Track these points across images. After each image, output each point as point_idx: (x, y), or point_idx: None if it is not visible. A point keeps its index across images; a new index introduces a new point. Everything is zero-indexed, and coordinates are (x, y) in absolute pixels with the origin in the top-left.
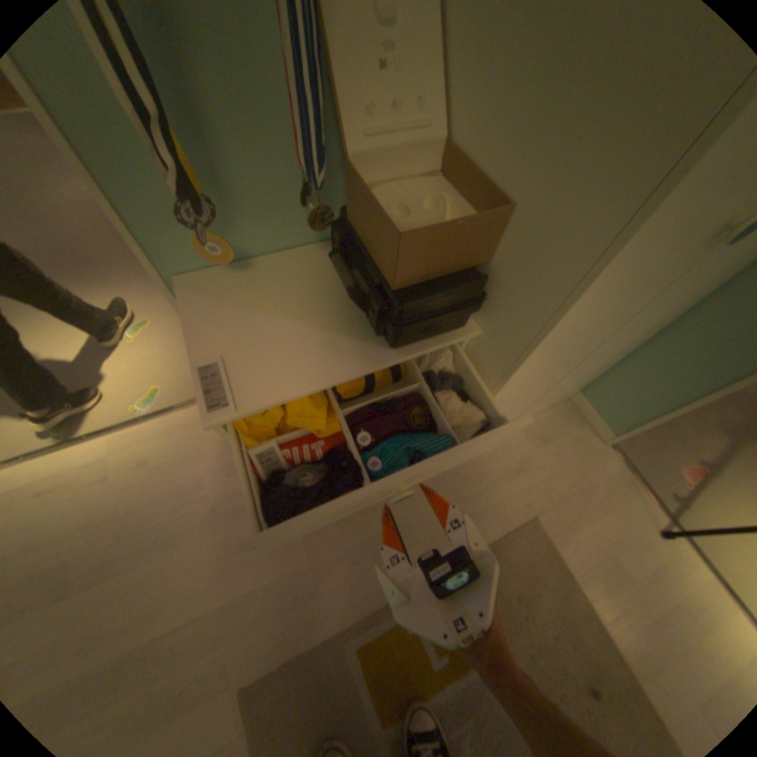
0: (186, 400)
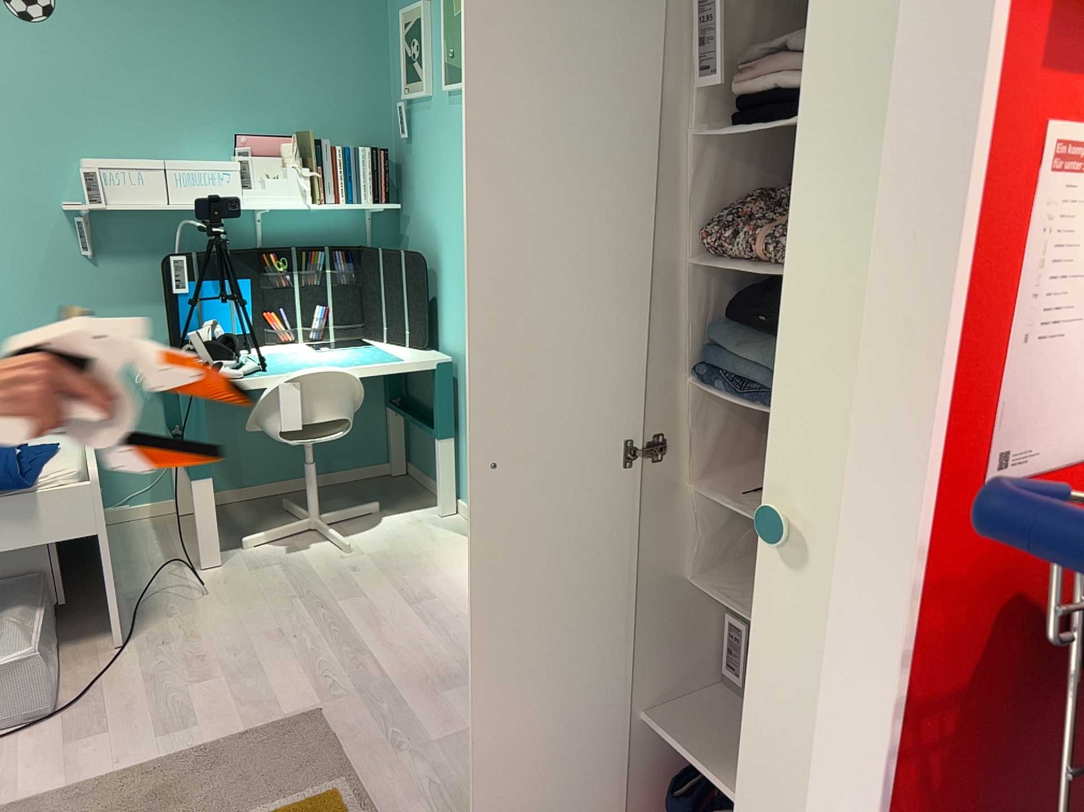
0: None
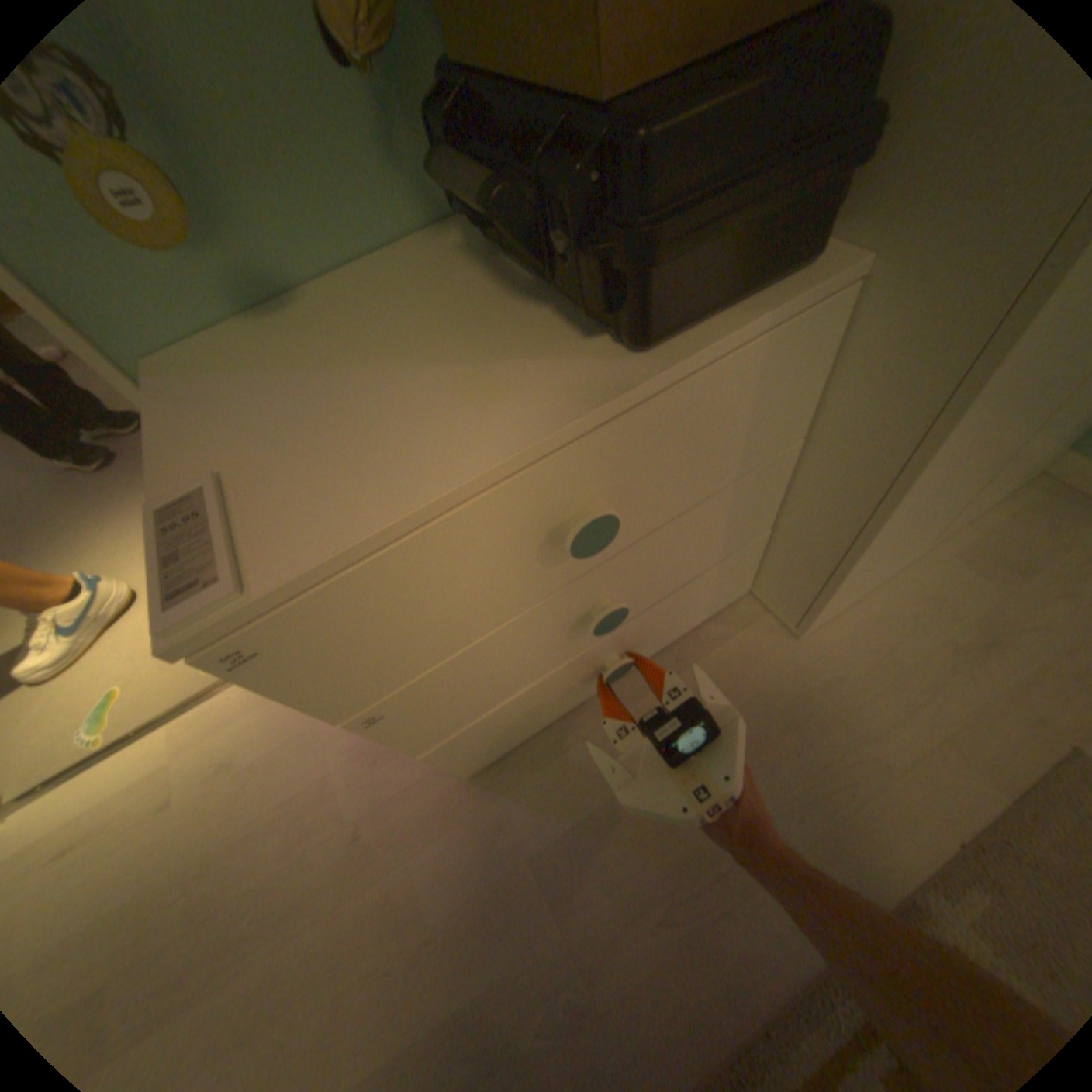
0: None
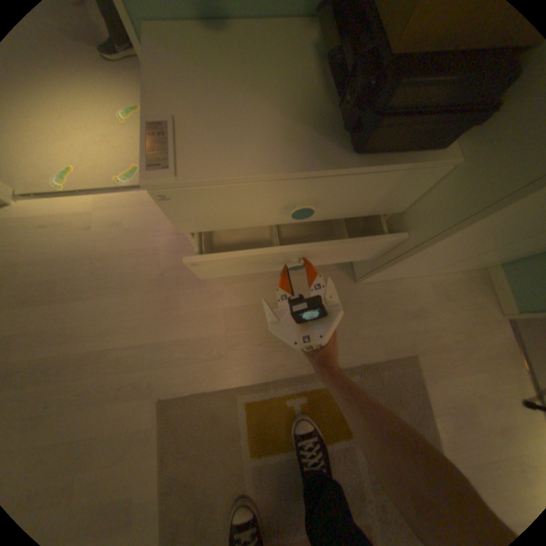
0: None
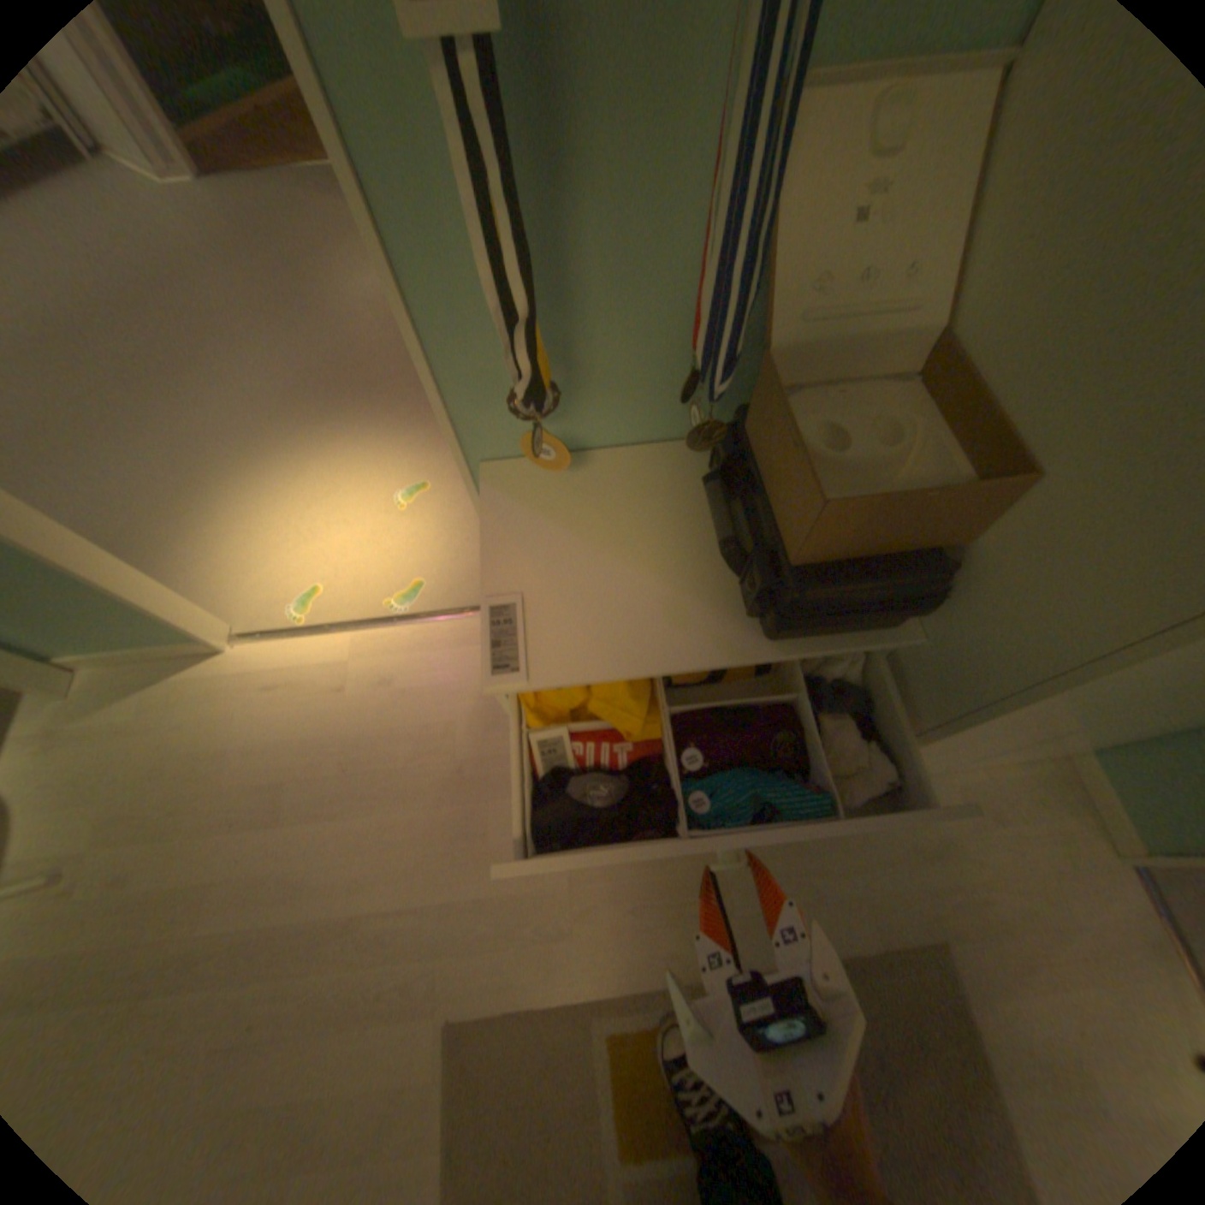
0: (454, 607)
